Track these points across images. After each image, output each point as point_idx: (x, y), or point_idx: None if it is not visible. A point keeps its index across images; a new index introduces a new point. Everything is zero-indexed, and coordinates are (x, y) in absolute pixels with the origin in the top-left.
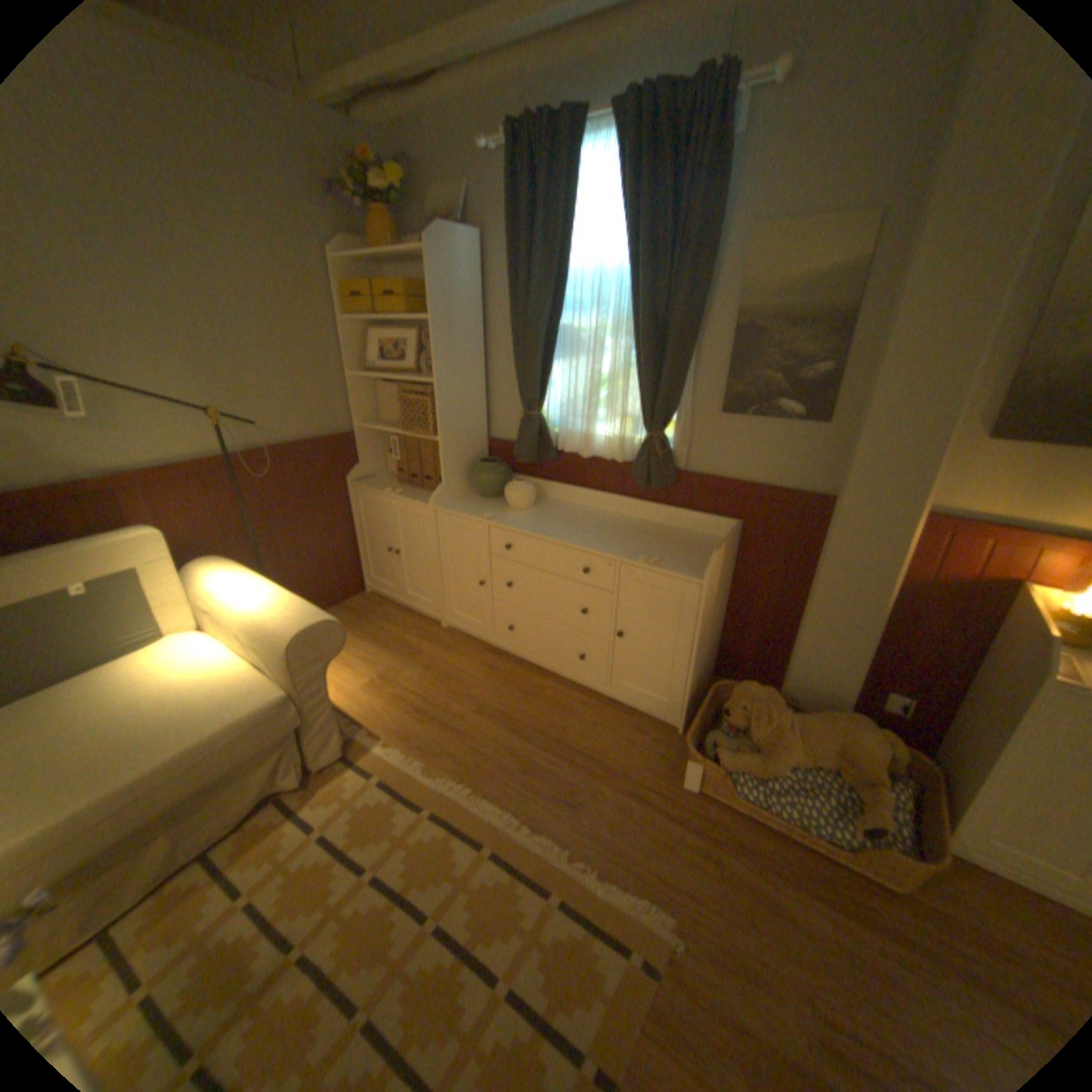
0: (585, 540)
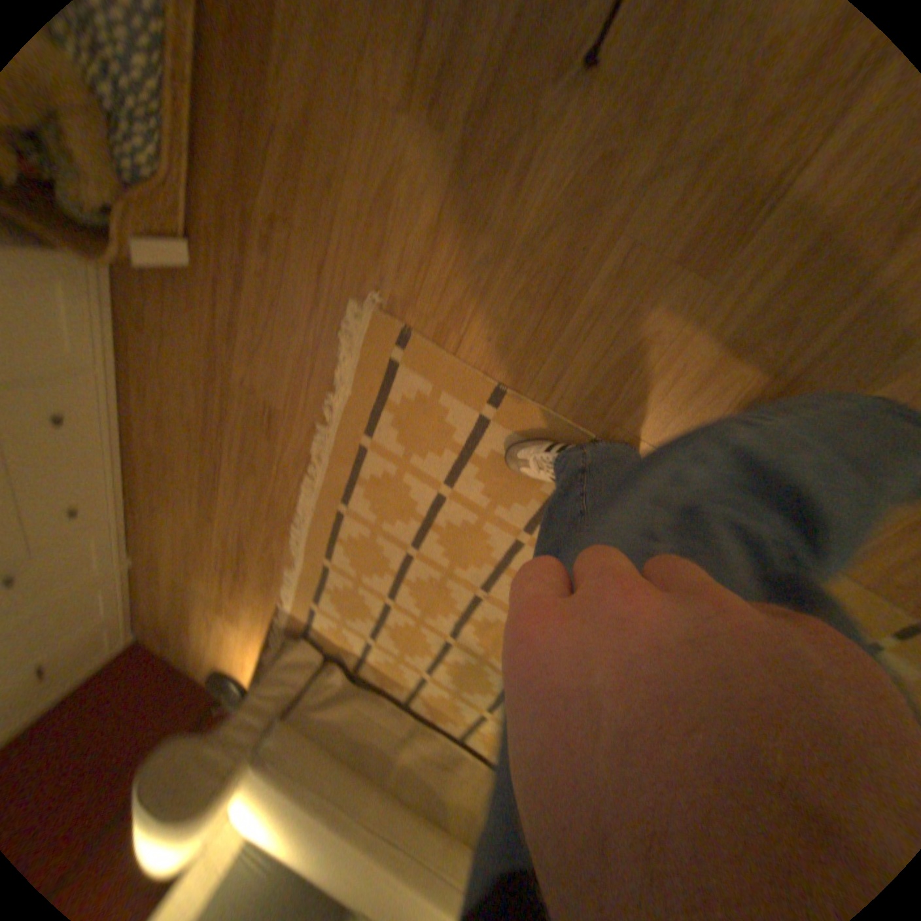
0: None
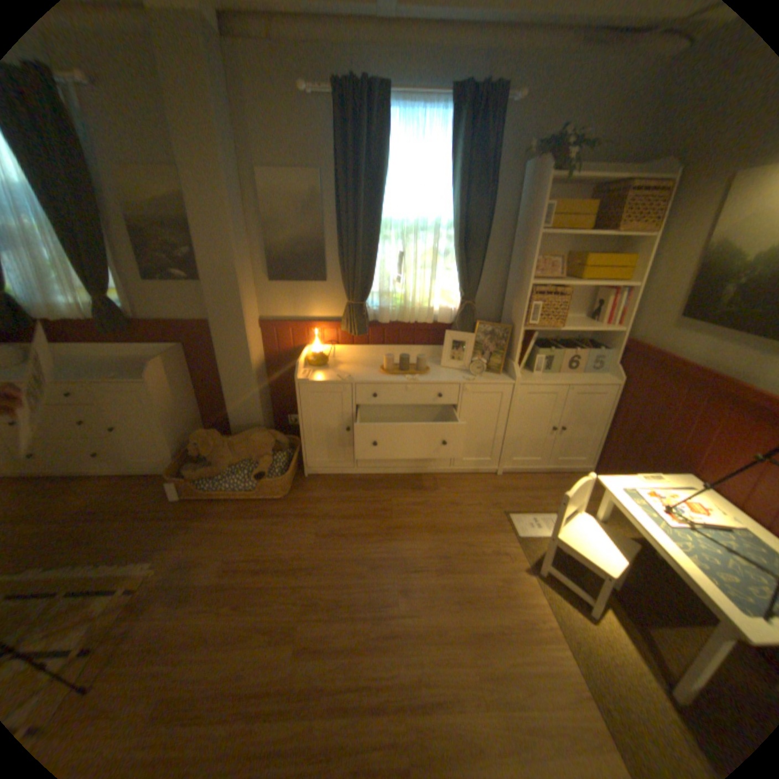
0: (62, 375)
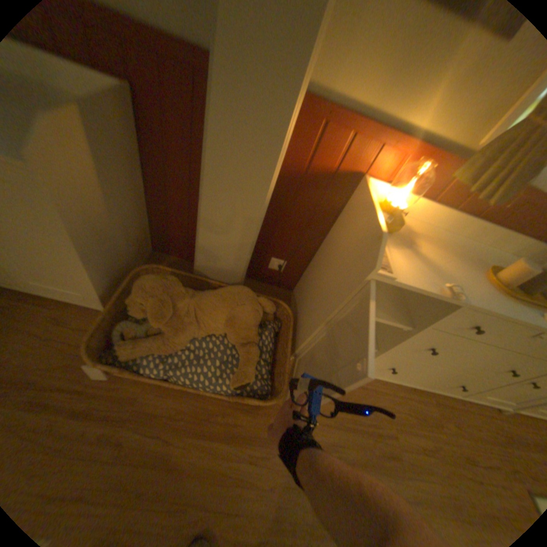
0: None
